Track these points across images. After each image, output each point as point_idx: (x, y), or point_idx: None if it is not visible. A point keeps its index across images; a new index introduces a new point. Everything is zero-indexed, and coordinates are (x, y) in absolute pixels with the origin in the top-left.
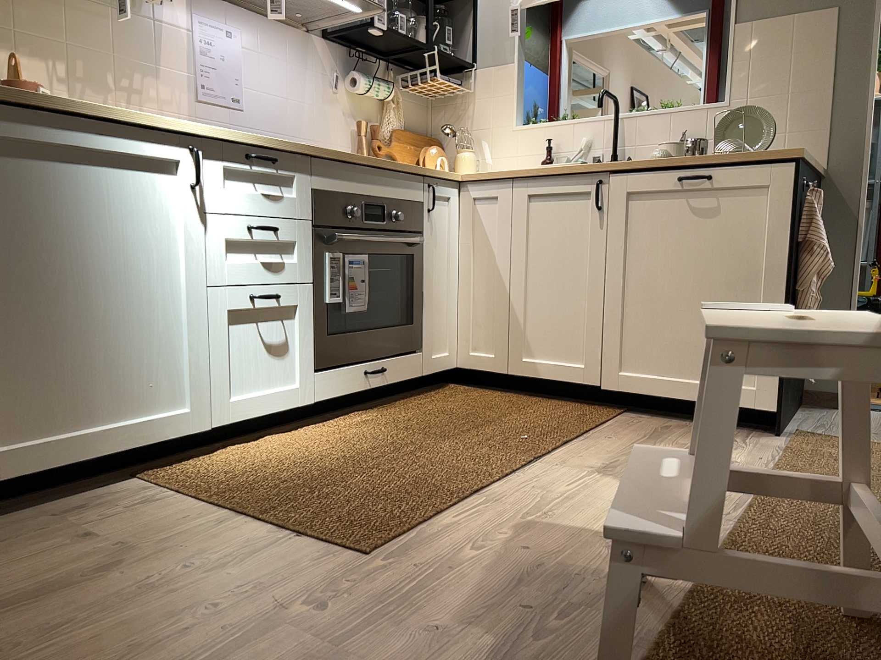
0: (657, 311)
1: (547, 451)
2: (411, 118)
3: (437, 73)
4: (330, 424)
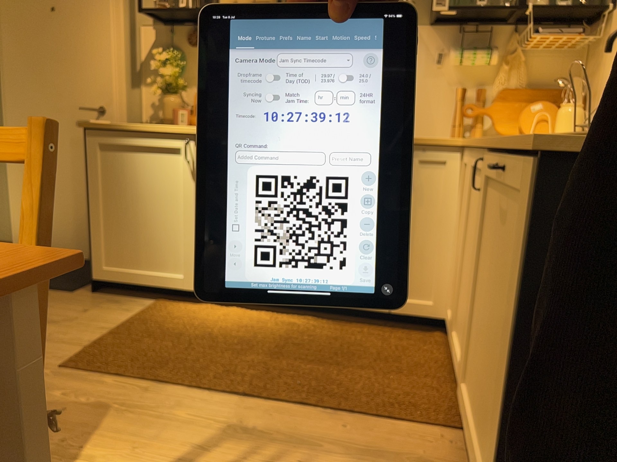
0: (479, 333)
1: (265, 398)
2: (547, 74)
3: (529, 32)
4: (283, 317)
